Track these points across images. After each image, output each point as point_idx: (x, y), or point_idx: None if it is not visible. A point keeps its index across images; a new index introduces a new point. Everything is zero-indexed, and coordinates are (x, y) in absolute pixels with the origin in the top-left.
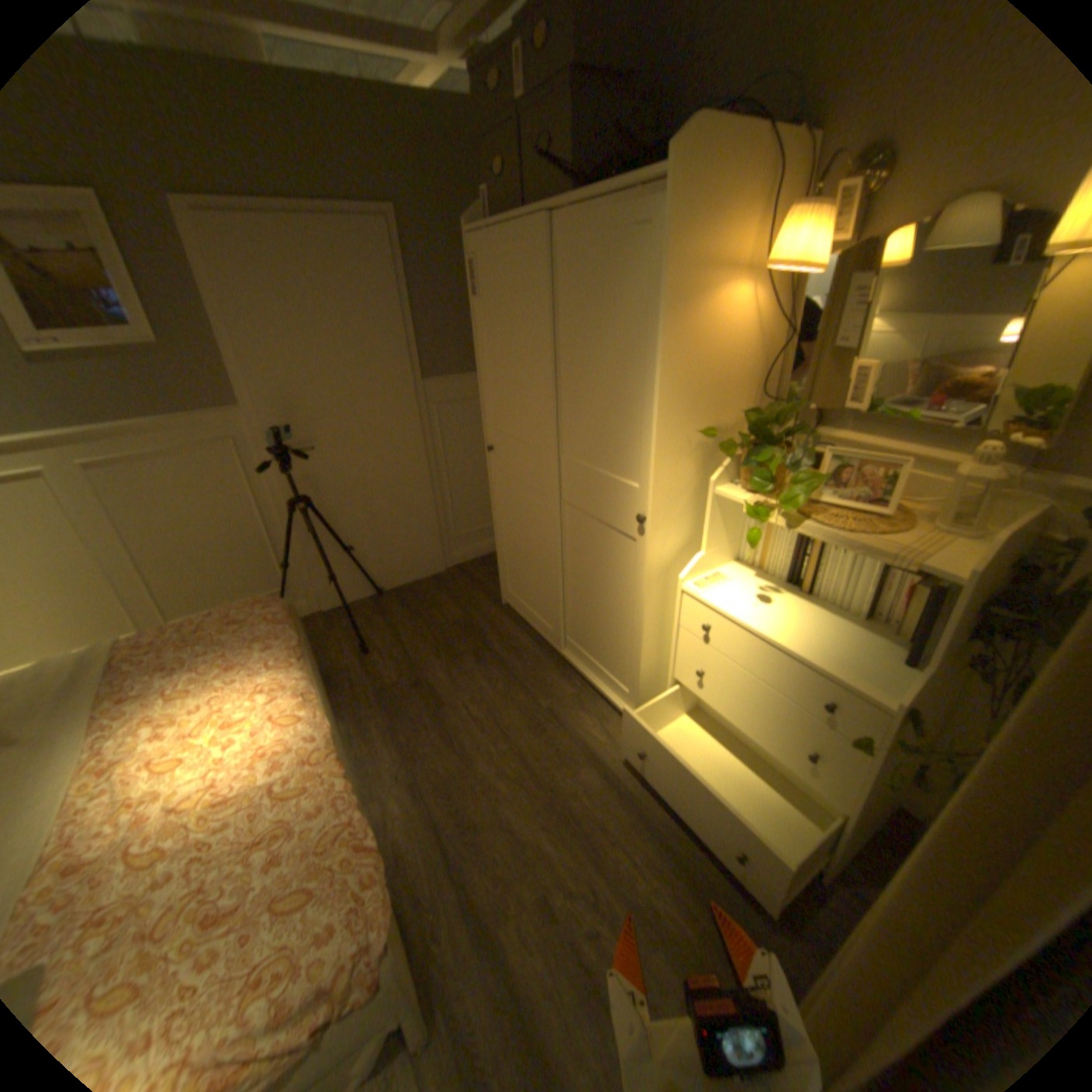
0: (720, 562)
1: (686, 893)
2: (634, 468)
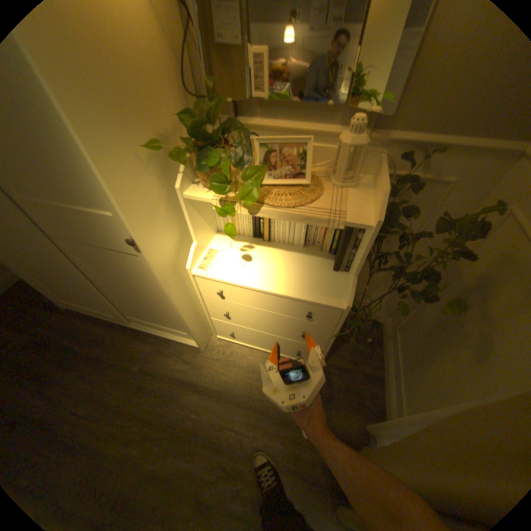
0: (208, 240)
1: (266, 425)
2: (95, 198)
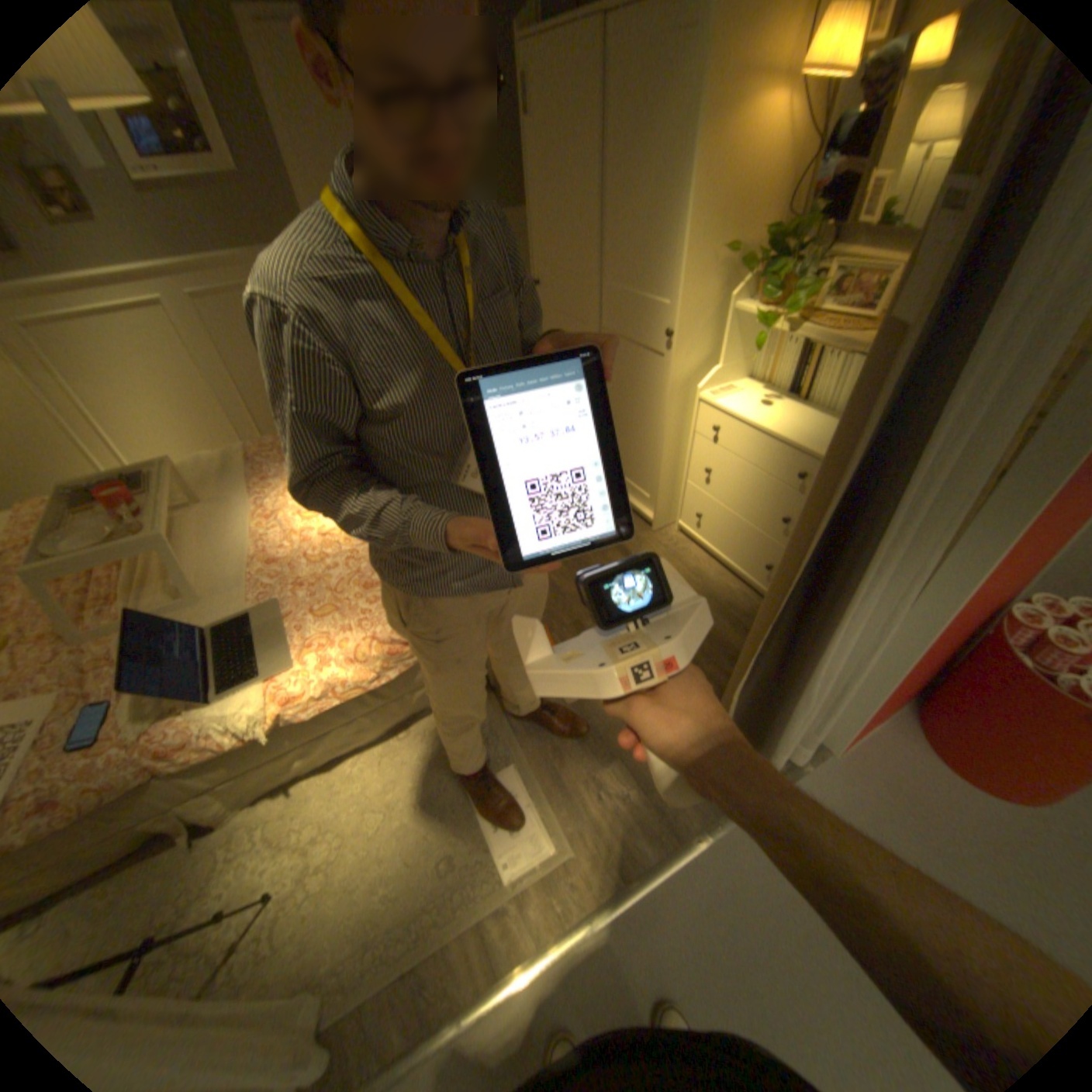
0: (734, 377)
1: None
2: (666, 285)
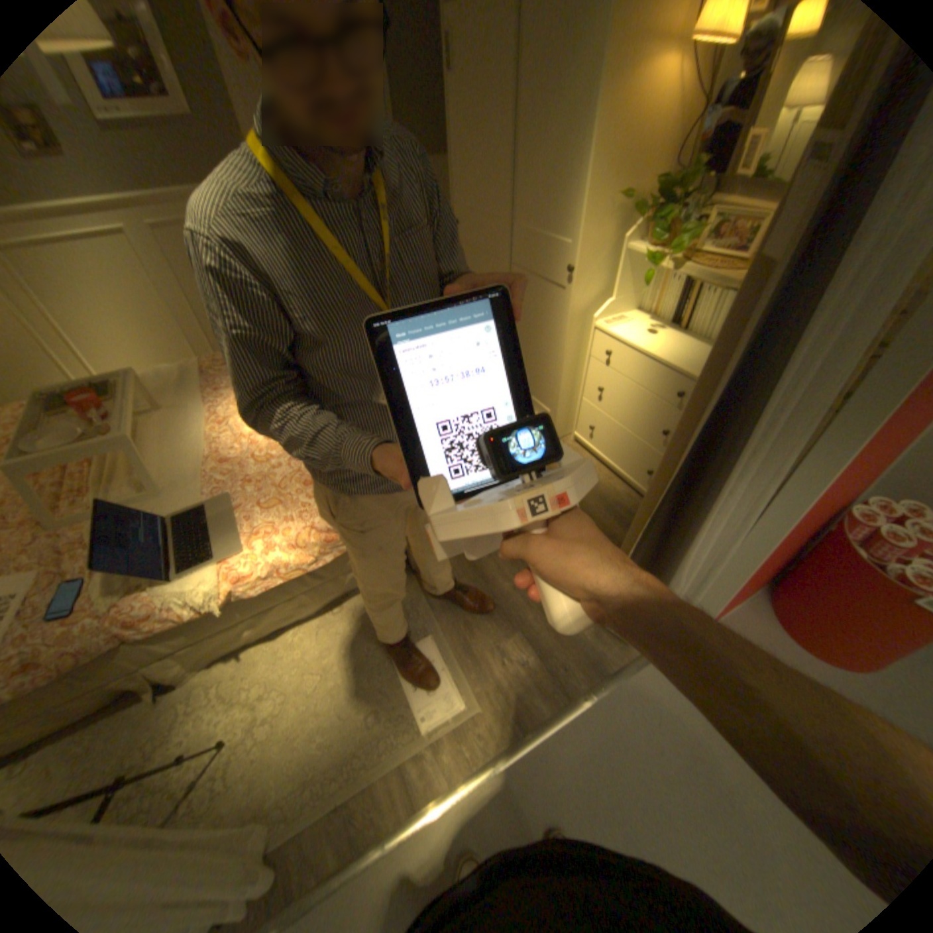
0: (625, 308)
1: None
2: (569, 227)
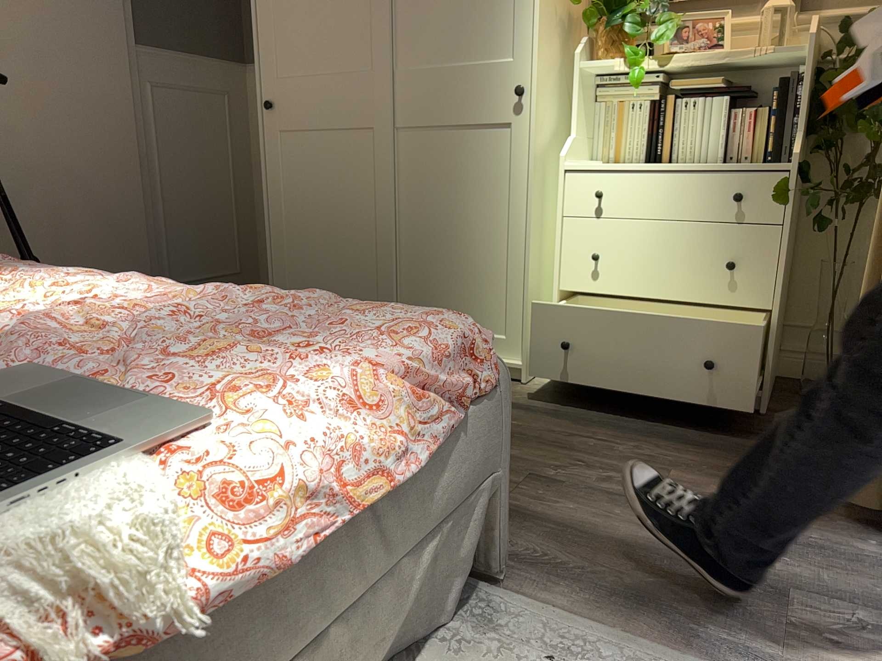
0: (582, 156)
1: (662, 444)
2: (504, 42)
